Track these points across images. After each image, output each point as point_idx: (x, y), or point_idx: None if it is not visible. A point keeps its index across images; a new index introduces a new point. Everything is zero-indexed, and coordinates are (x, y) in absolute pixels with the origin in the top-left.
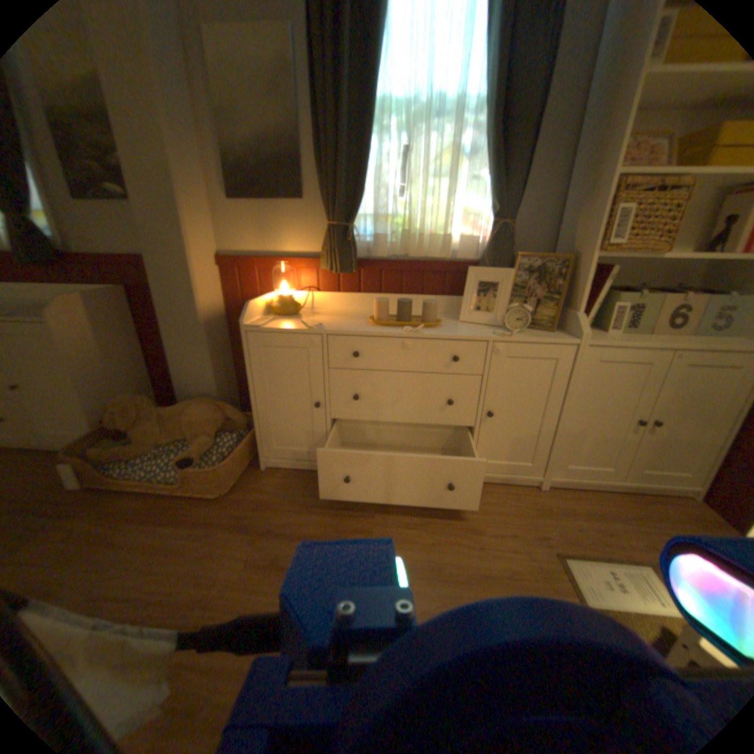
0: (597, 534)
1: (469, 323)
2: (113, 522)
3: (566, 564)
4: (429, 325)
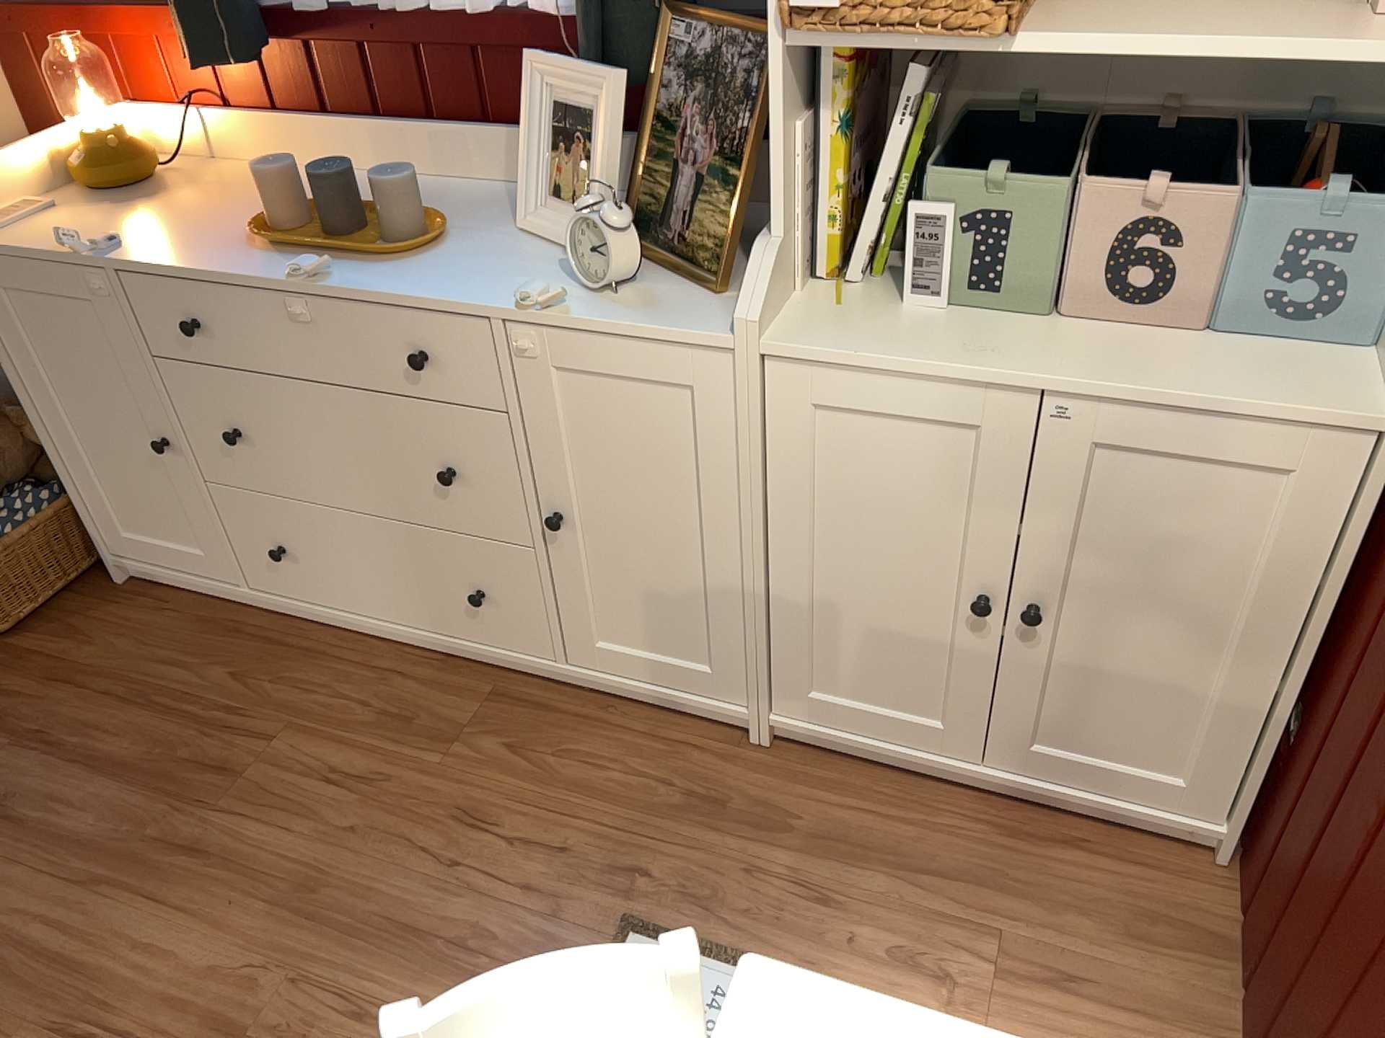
0: (790, 879)
1: (544, 244)
2: None
3: (626, 931)
4: (387, 258)
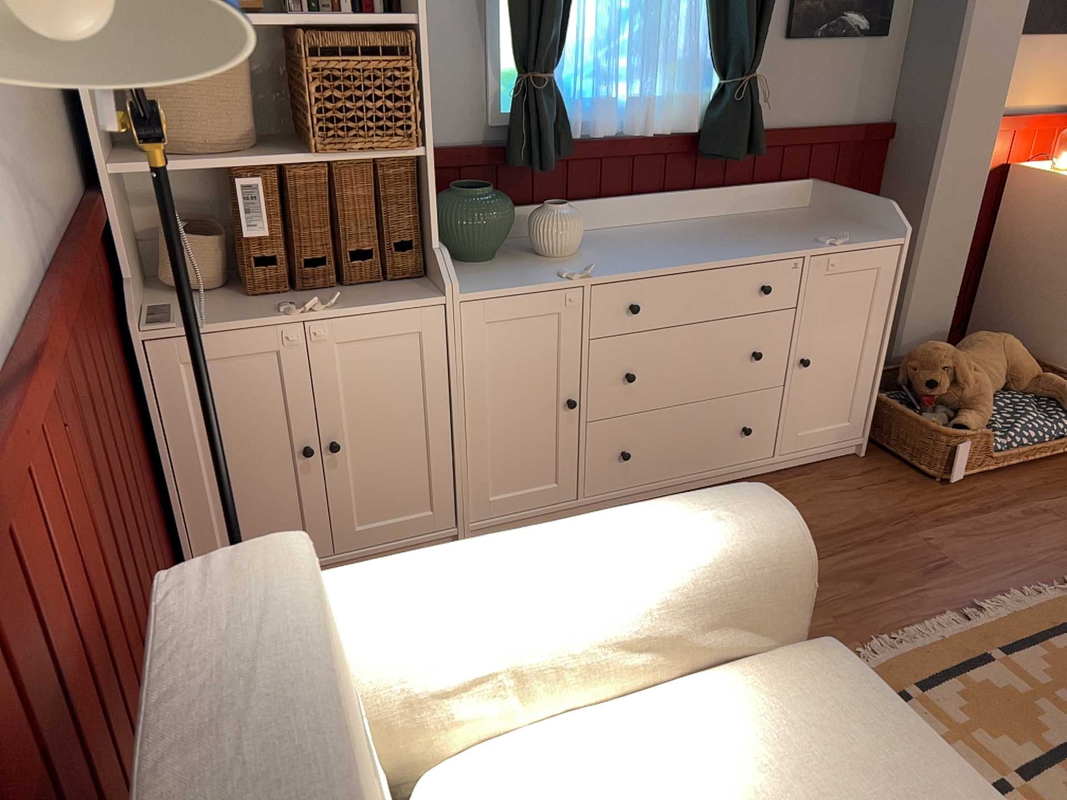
0: None
1: None
2: (1058, 492)
3: None
4: None
